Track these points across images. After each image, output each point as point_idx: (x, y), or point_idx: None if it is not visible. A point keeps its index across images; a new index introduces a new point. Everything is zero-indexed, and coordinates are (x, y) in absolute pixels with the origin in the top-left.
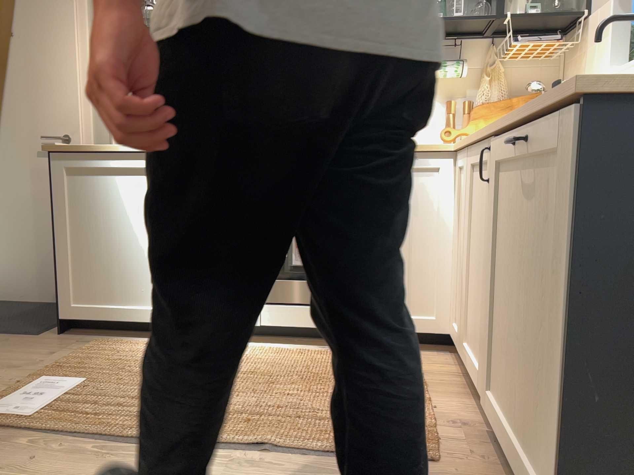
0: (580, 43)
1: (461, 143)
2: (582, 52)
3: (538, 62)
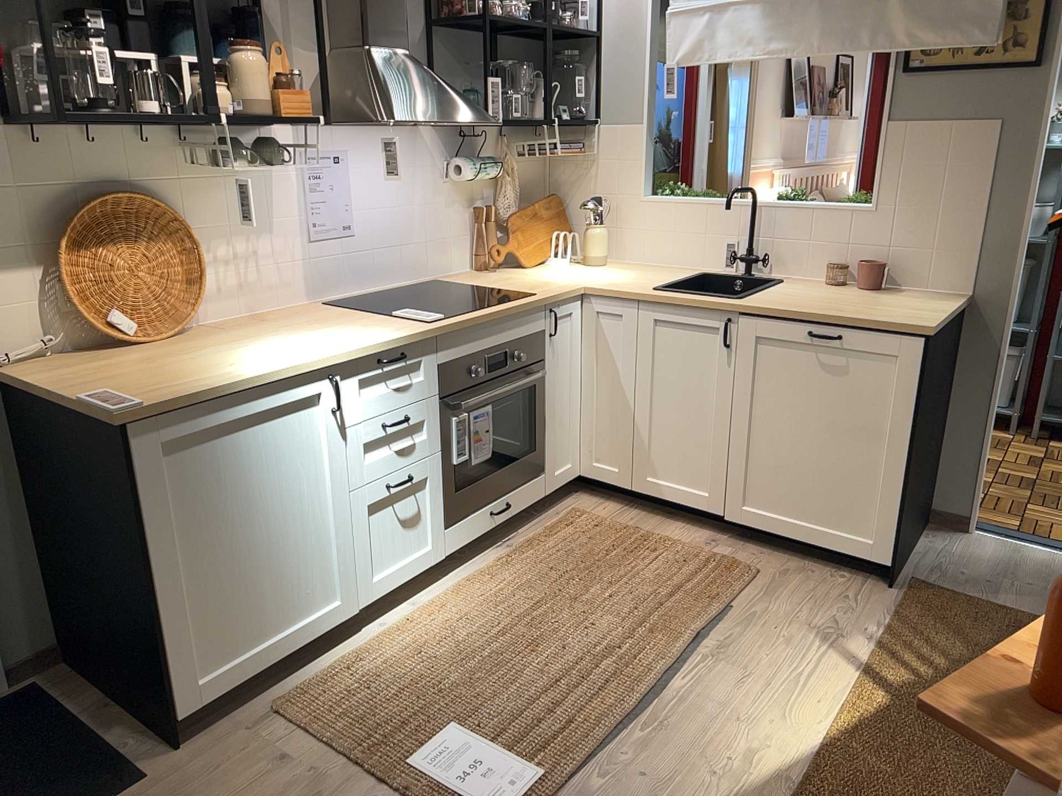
0: (587, 147)
1: (613, 289)
2: (592, 158)
3: (540, 156)
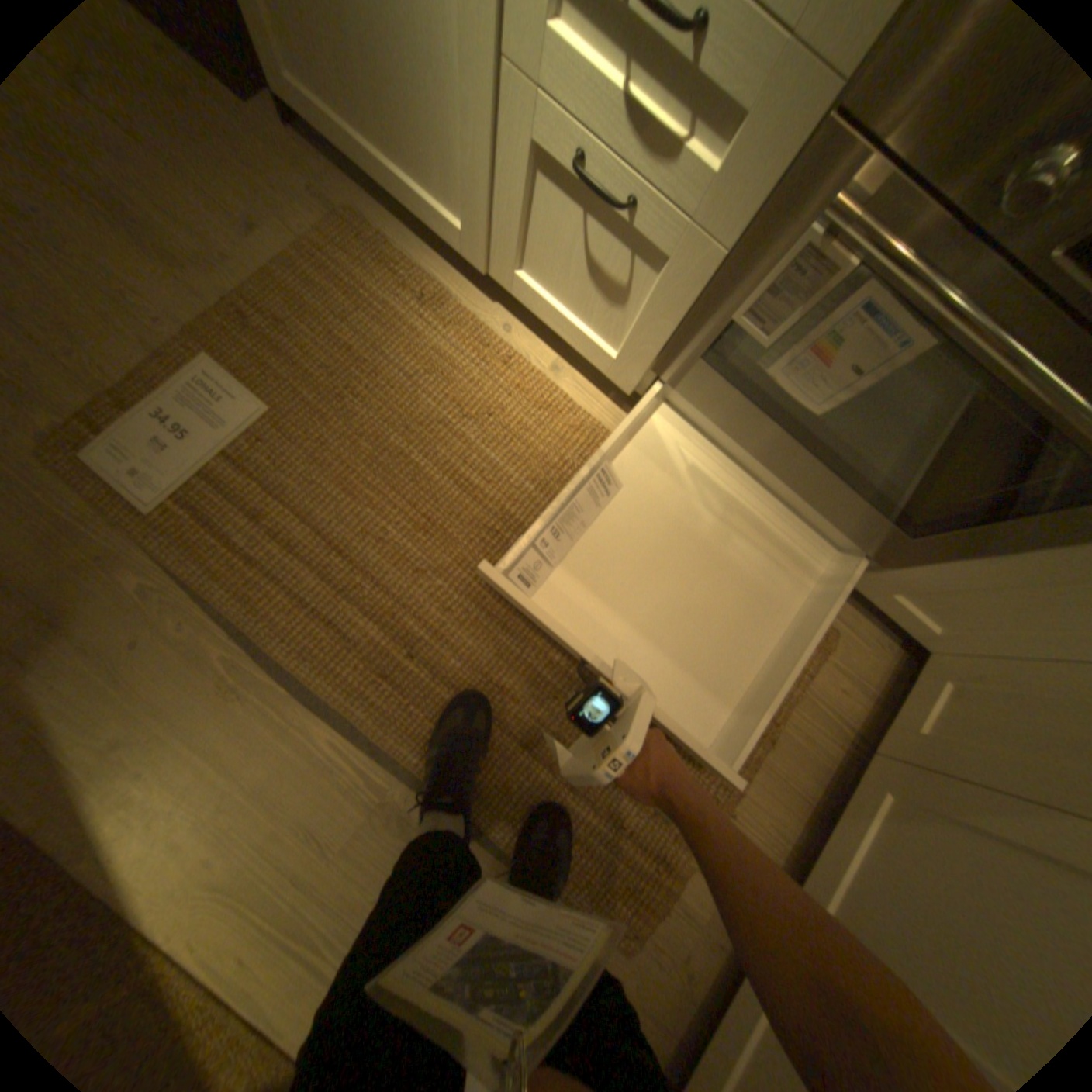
0: None
1: None
2: None
3: None
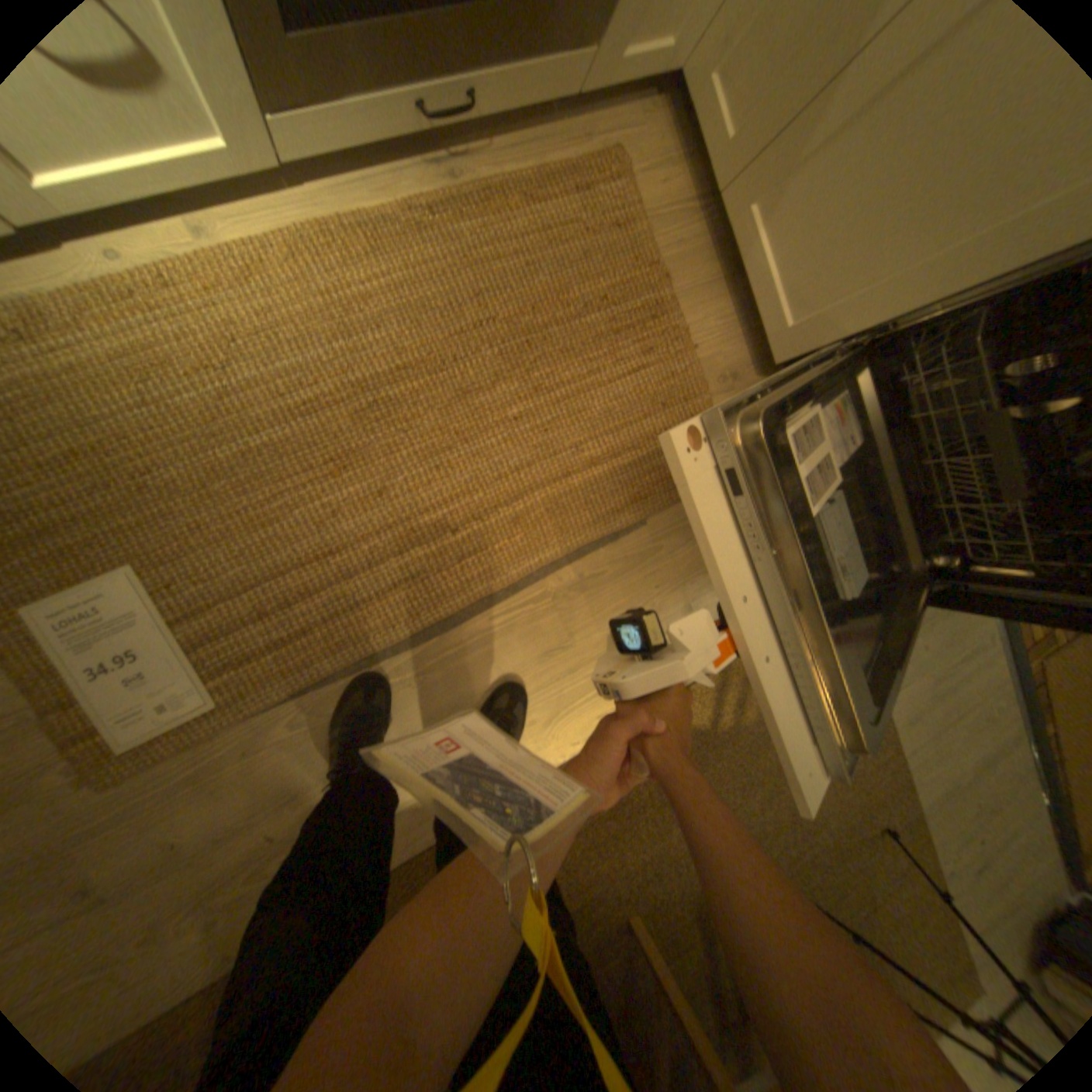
0: None
1: None
2: None
3: None
